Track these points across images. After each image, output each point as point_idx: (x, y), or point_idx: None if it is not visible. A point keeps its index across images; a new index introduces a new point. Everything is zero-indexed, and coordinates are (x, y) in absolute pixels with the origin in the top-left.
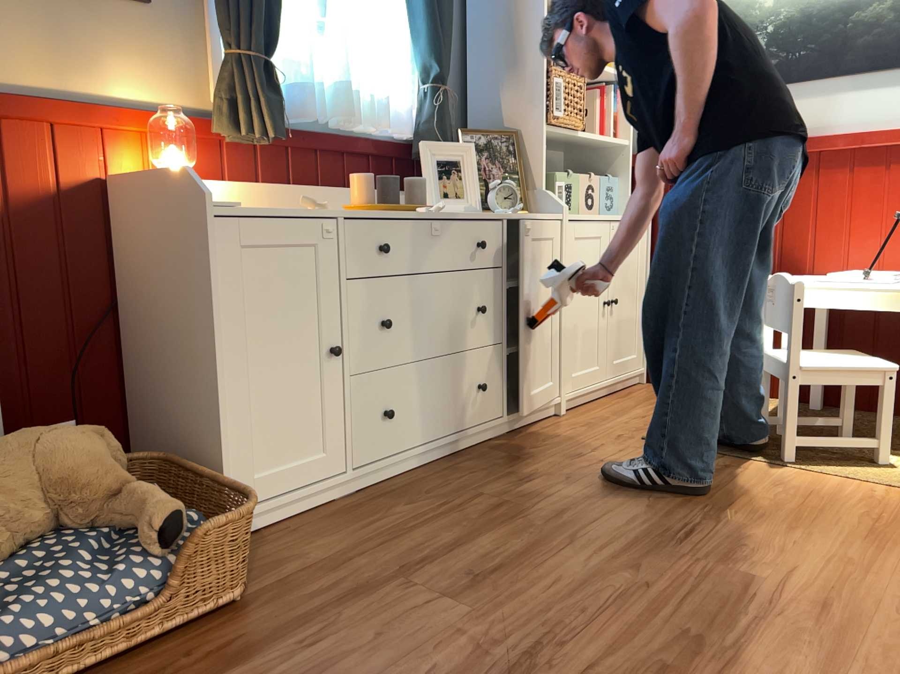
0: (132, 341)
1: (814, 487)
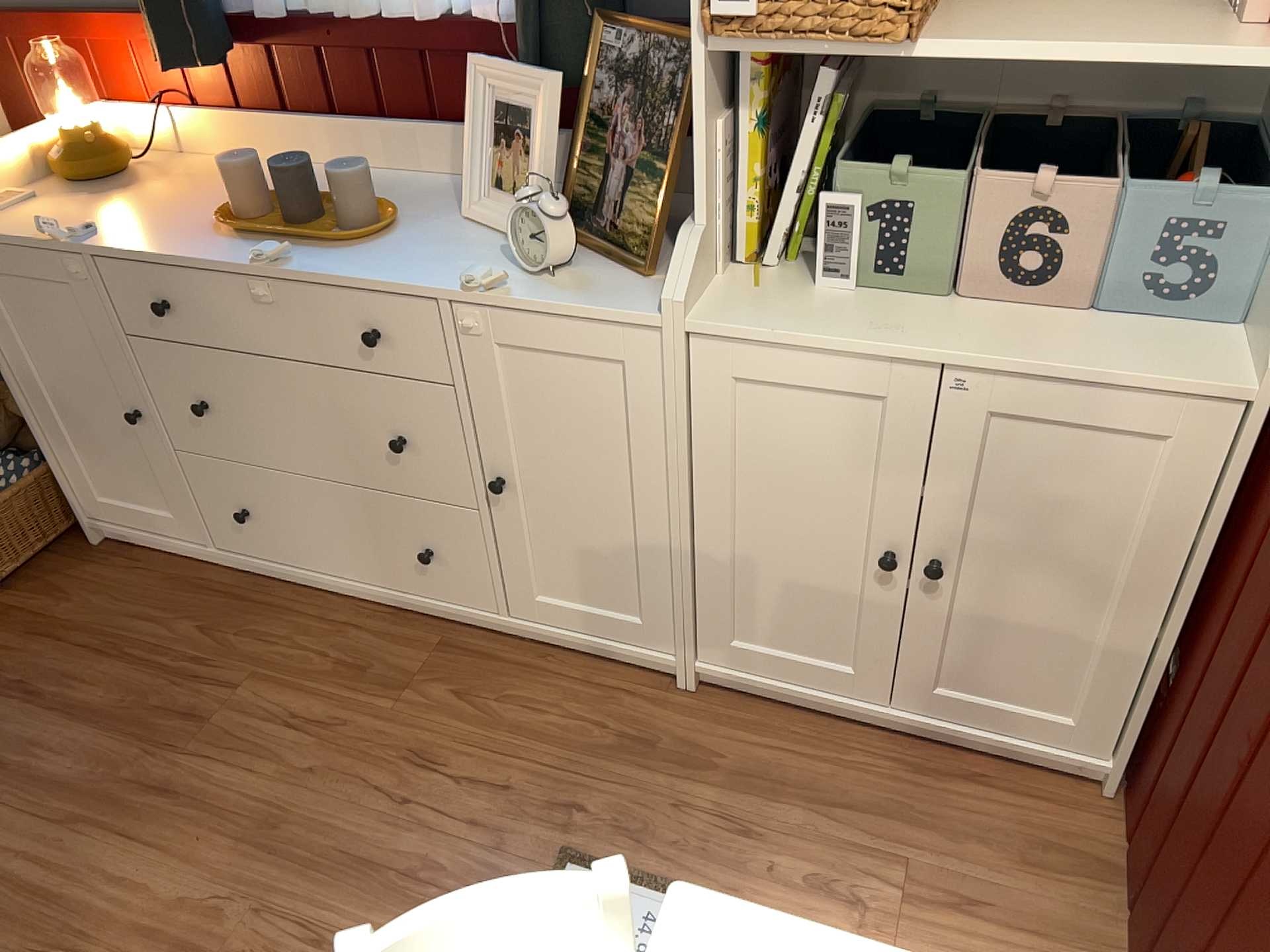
0: None
1: None
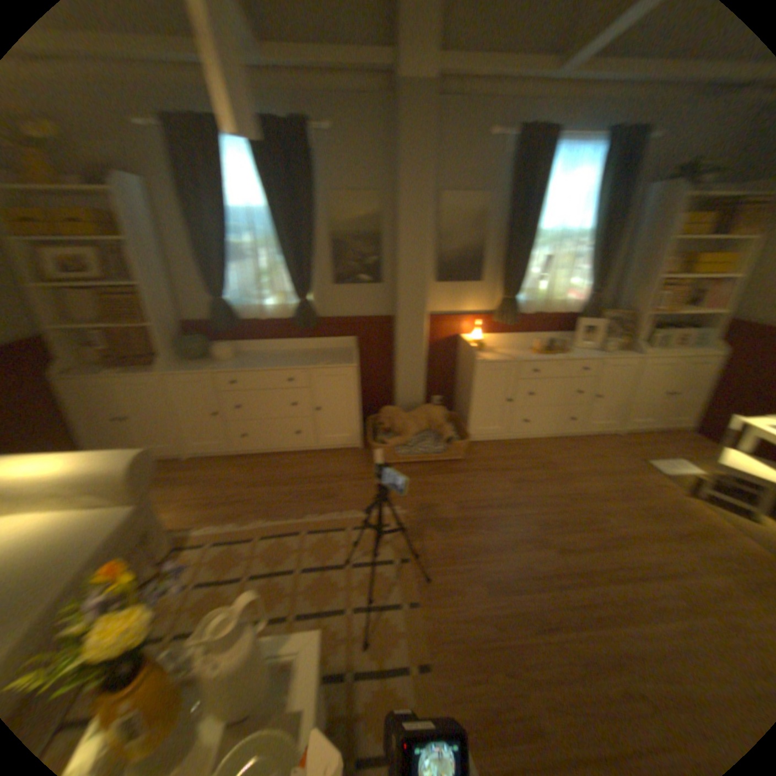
0: (459, 380)
1: (695, 512)
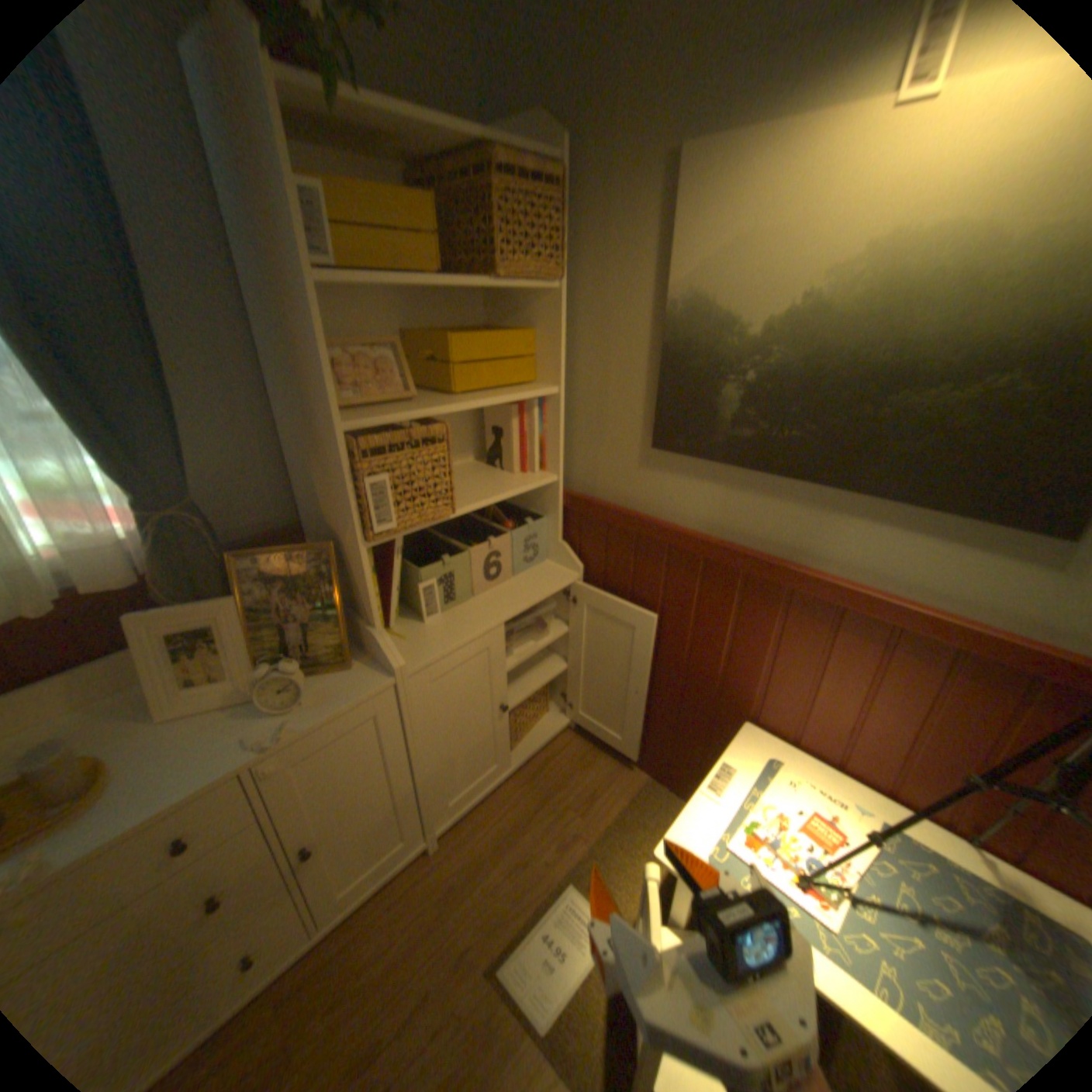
0: None
1: None
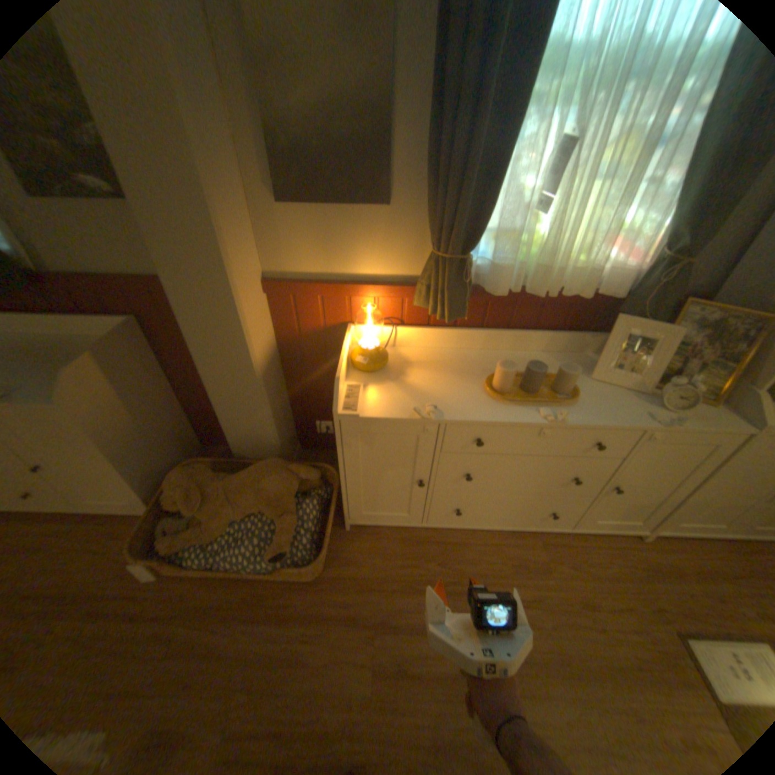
0: None
1: None
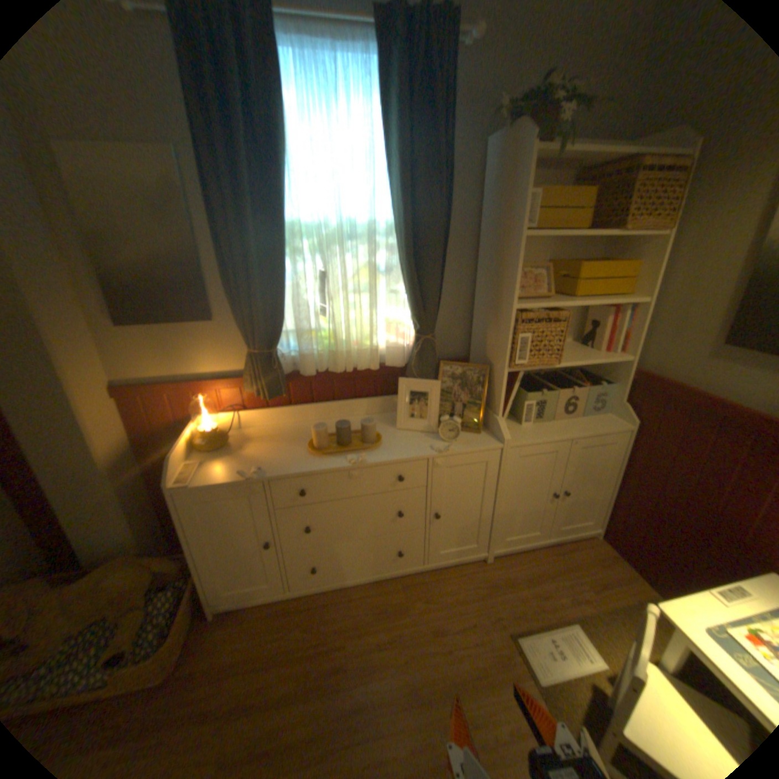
0: None
1: None
